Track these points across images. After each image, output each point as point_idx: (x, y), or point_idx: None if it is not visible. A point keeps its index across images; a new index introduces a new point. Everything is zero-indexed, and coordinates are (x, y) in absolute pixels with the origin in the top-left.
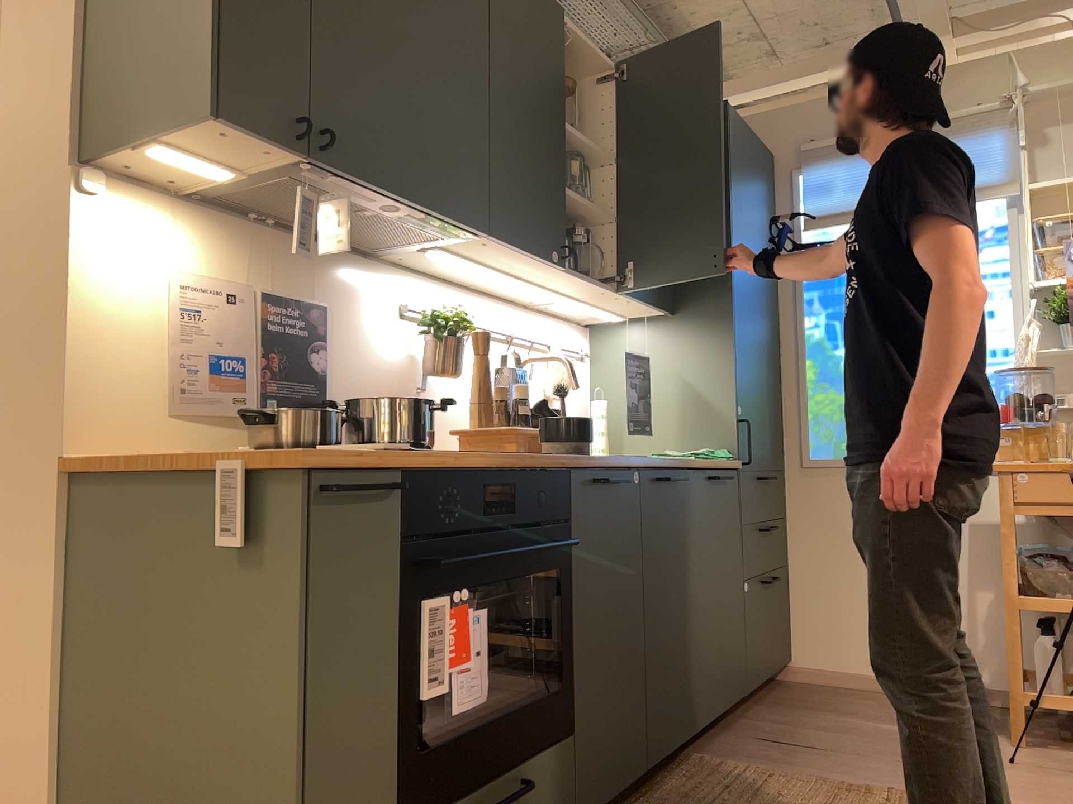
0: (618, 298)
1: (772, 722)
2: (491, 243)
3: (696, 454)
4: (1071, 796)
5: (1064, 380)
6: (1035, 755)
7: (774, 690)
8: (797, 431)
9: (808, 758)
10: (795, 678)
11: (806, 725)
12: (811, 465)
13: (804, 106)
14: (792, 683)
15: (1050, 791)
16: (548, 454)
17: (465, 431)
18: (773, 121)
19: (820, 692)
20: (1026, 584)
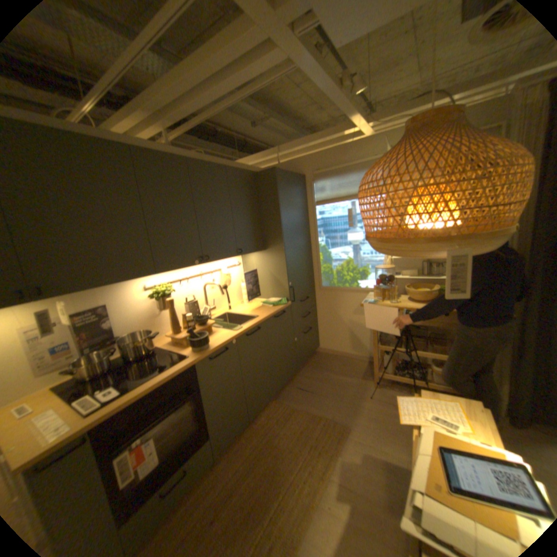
0: (237, 255)
1: (304, 378)
2: (162, 272)
3: (273, 303)
4: (382, 419)
5: (402, 264)
6: (379, 393)
7: (311, 358)
8: (317, 277)
9: (308, 400)
10: (320, 351)
11: (314, 379)
12: (322, 288)
13: (314, 154)
14: (318, 353)
15: (376, 416)
16: (186, 358)
17: (168, 337)
18: (304, 160)
19: (325, 358)
20: (381, 340)
